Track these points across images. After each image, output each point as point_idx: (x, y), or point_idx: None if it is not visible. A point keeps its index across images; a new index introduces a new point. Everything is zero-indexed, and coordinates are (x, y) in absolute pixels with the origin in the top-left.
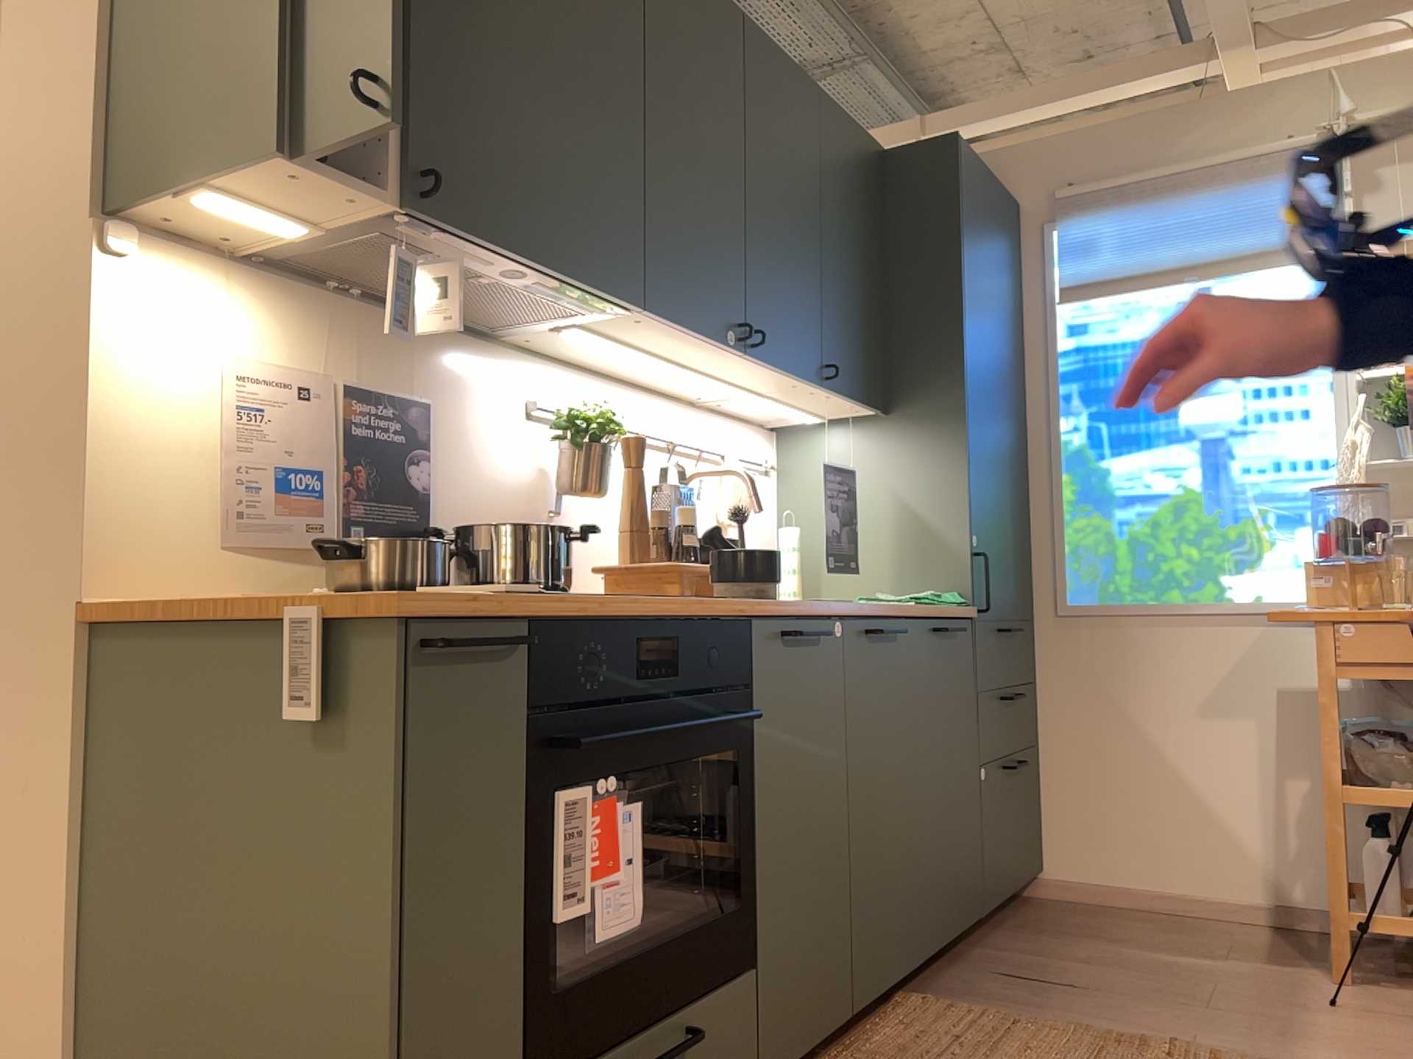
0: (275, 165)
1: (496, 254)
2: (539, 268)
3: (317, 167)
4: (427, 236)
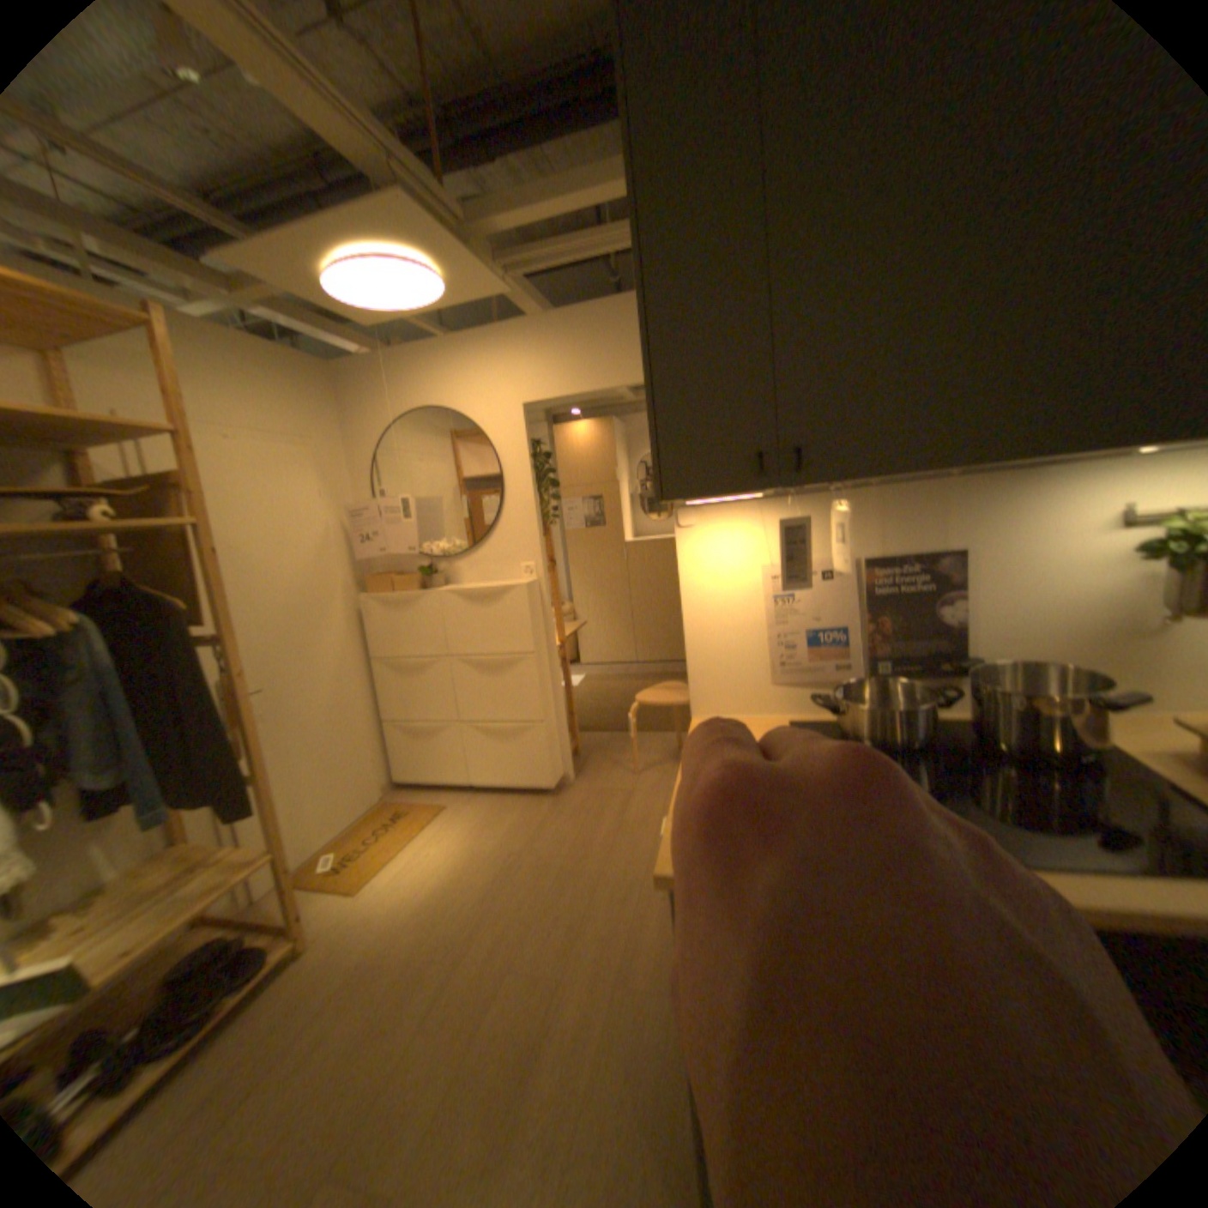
0: (672, 501)
1: (921, 471)
2: (989, 462)
3: (695, 493)
4: (836, 484)
